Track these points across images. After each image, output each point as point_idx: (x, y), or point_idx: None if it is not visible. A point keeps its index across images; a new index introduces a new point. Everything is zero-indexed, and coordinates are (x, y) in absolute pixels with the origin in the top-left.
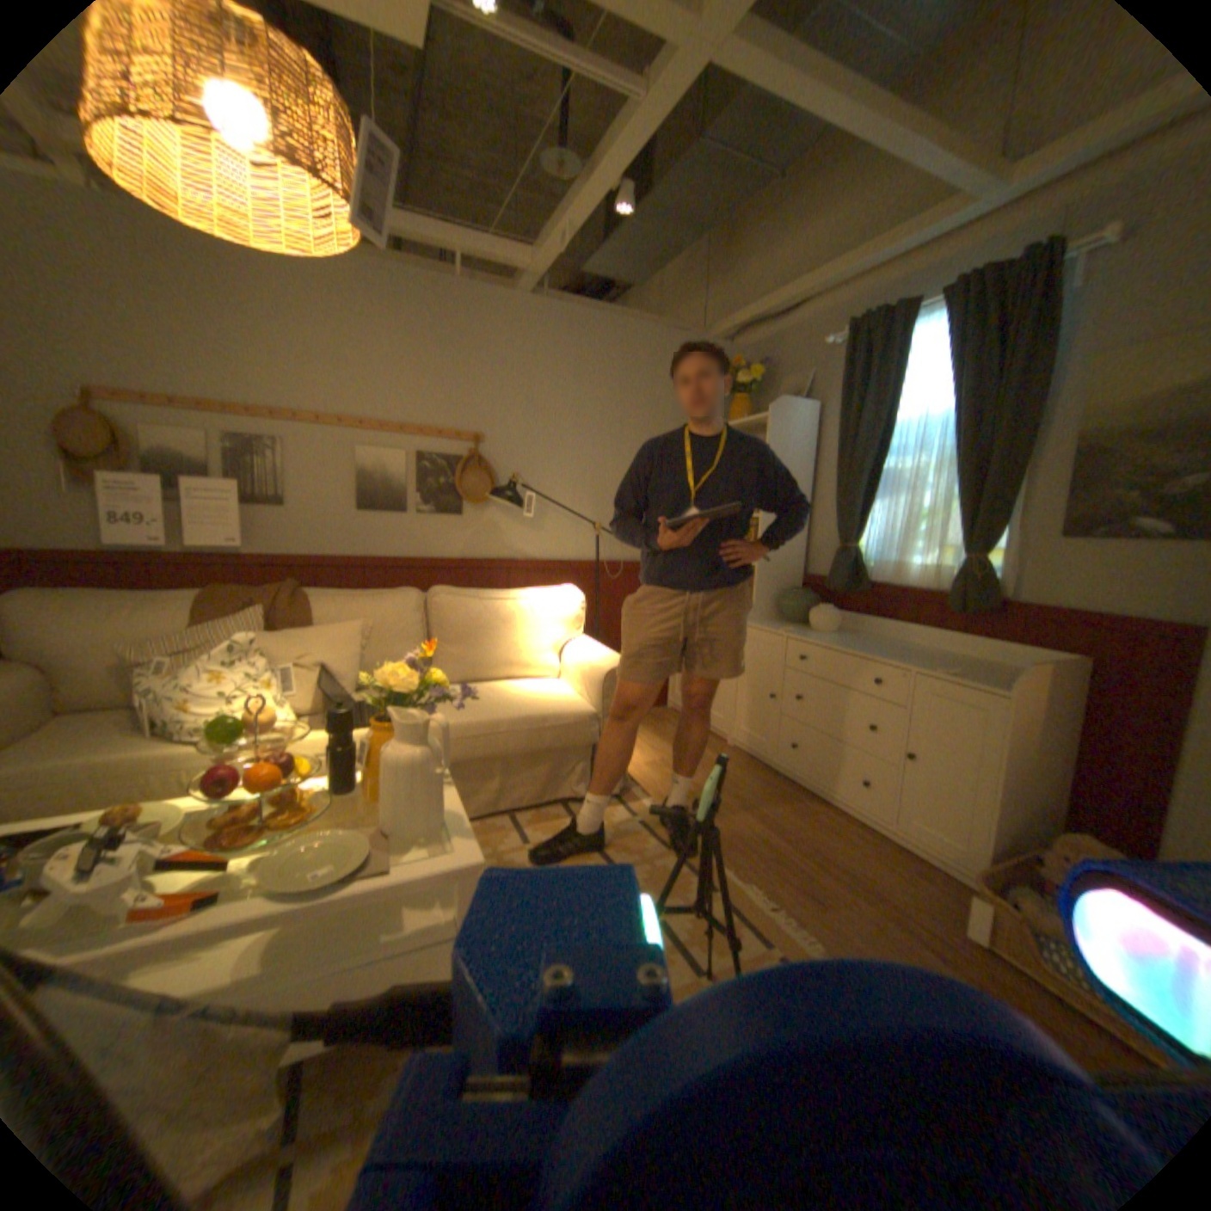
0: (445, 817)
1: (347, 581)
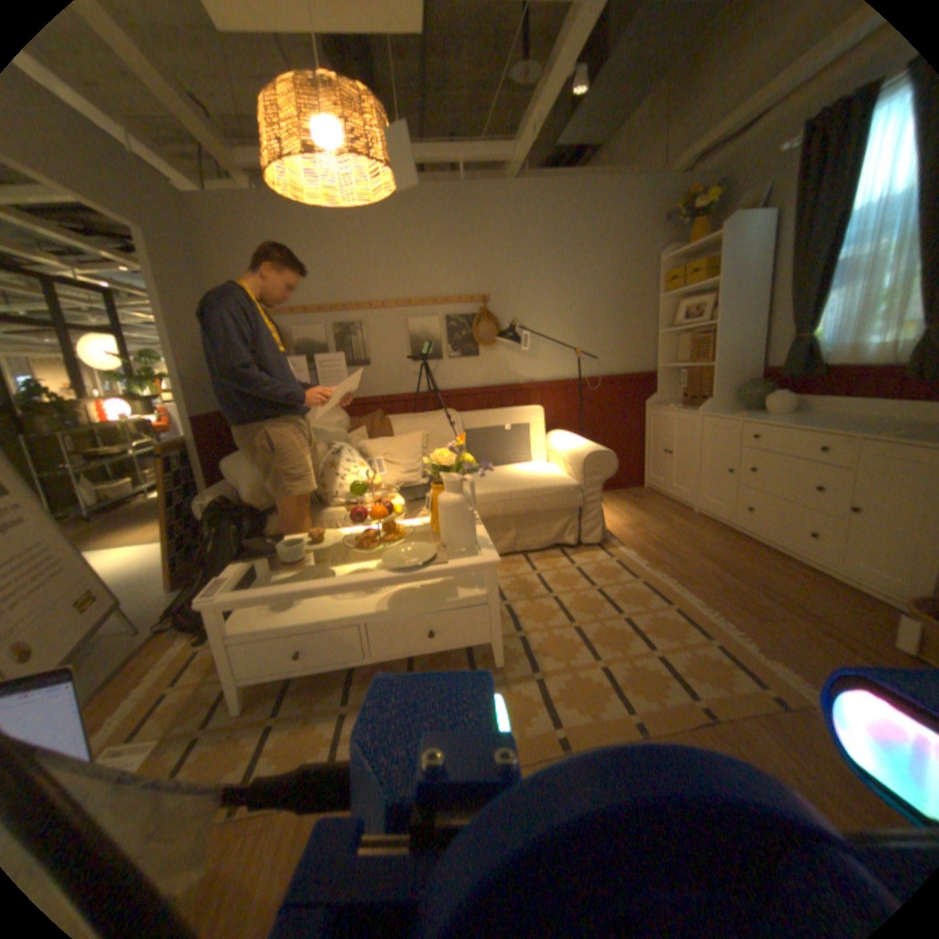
0: (476, 539)
1: (410, 408)
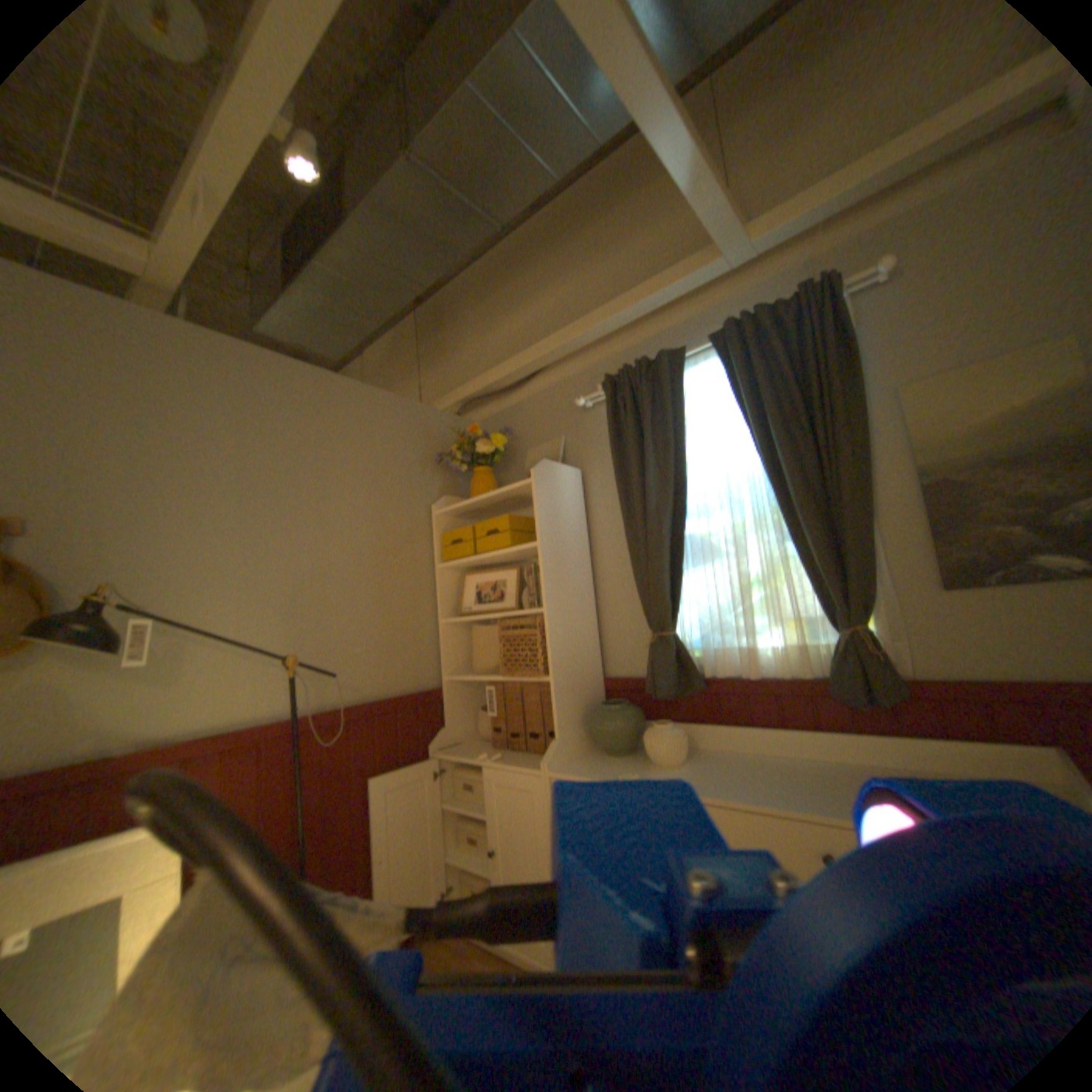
0: None
1: None
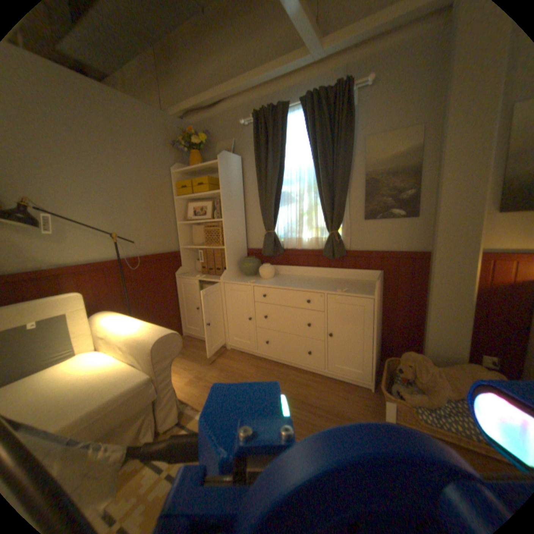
0: None
1: None
